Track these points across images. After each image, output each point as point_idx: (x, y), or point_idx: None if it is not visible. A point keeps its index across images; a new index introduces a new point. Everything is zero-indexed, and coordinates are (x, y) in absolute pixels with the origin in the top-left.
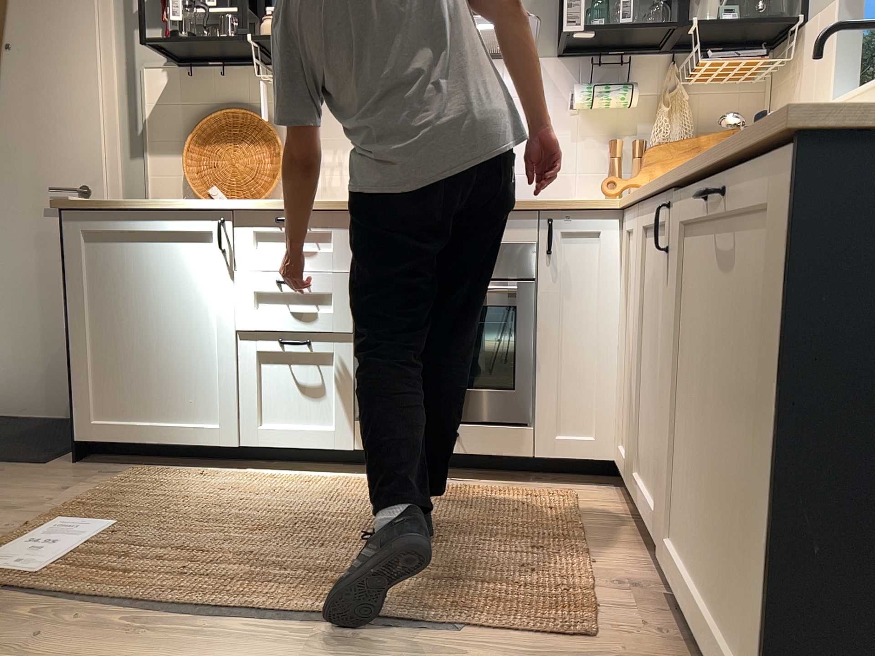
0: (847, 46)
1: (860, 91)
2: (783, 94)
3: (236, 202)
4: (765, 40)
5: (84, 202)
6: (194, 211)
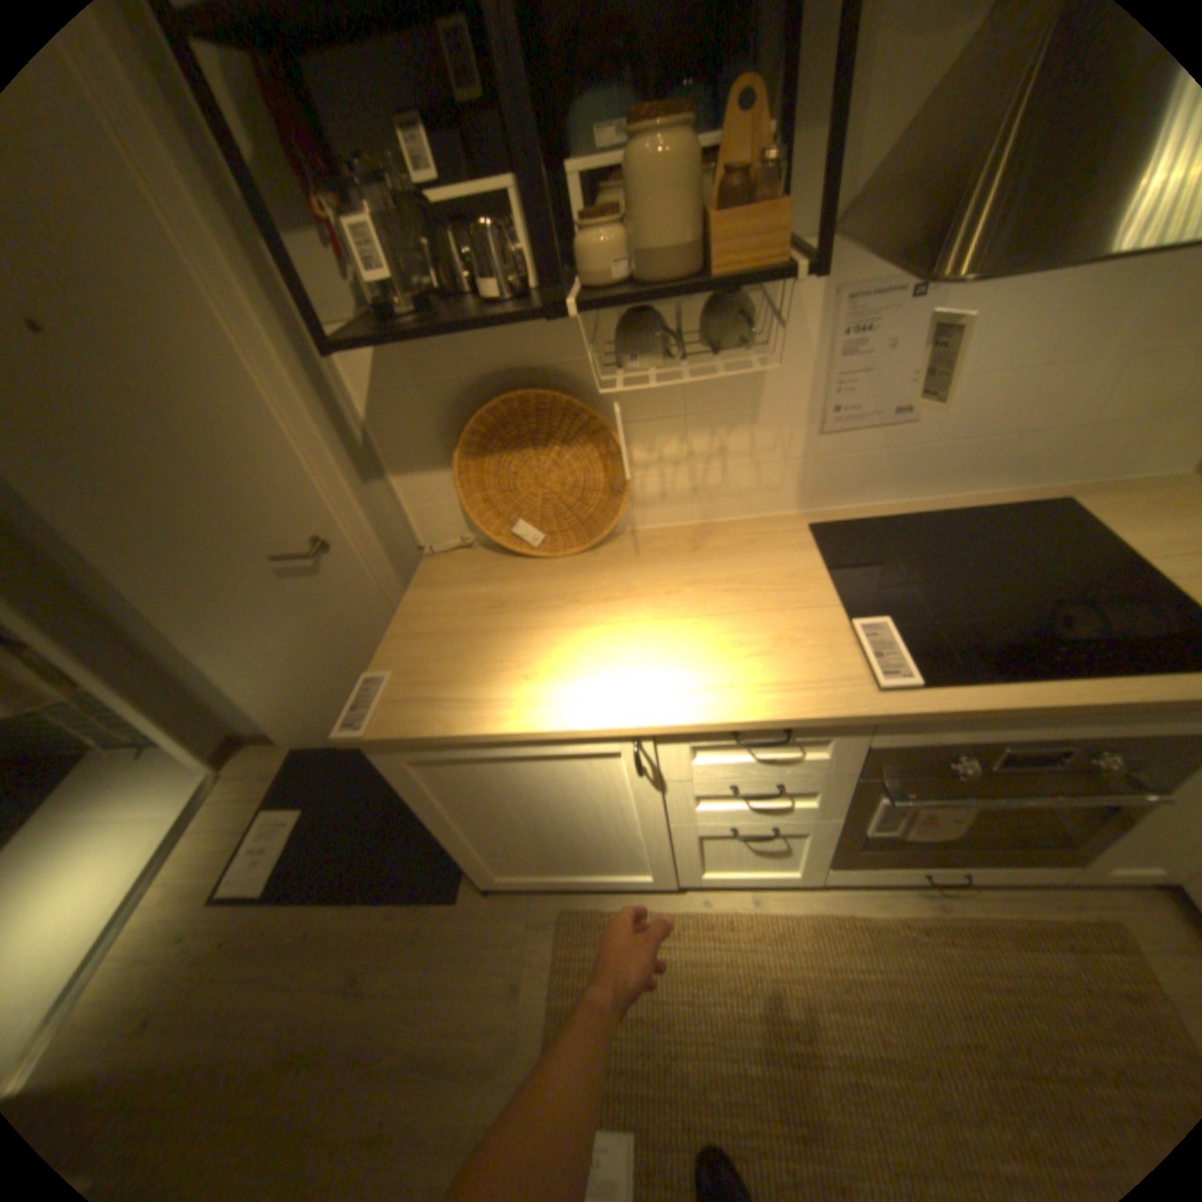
0: None
1: None
2: None
3: (653, 701)
4: None
5: (392, 735)
6: (587, 733)
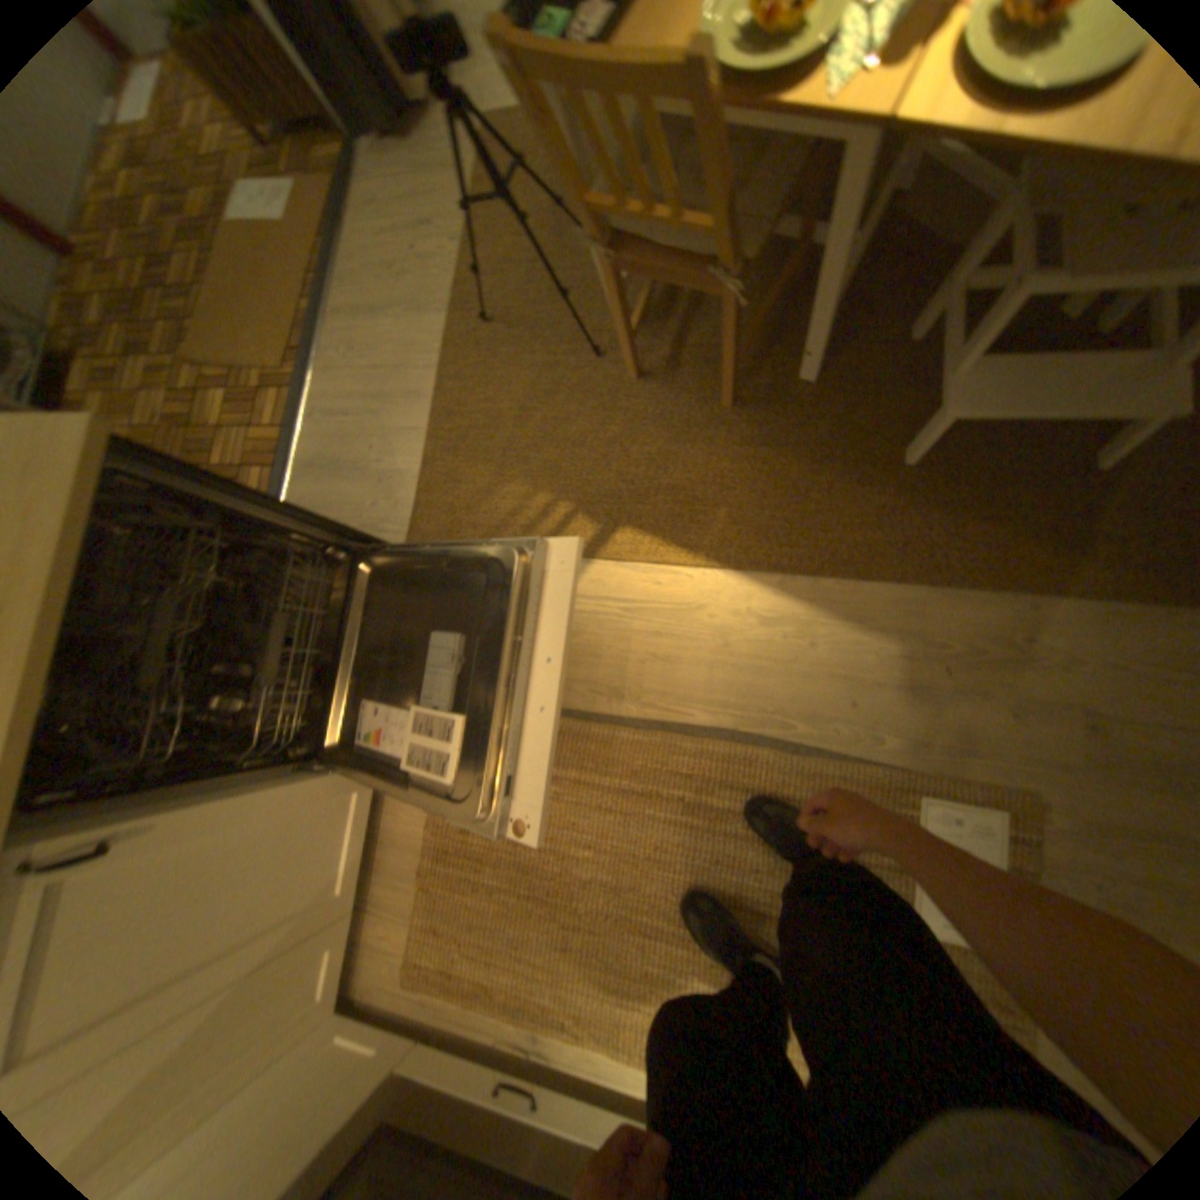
0: None
1: None
2: None
3: None
4: None
5: None
6: None
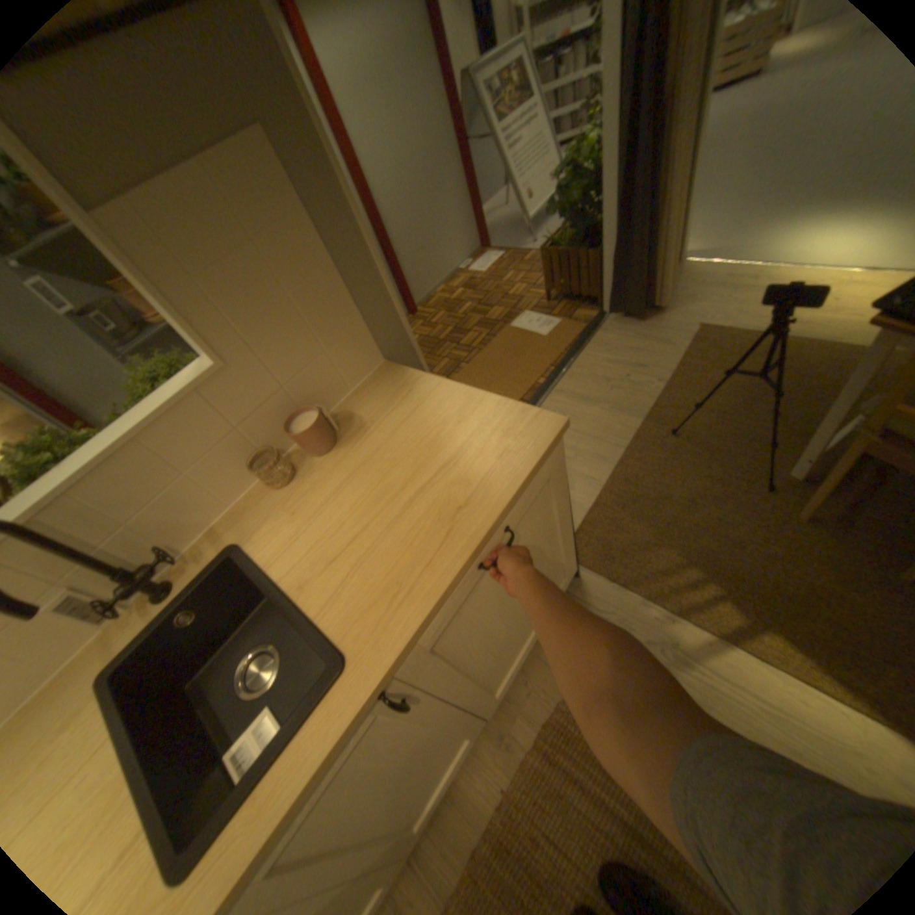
0: None
1: None
2: None
3: None
4: None
5: None
6: None
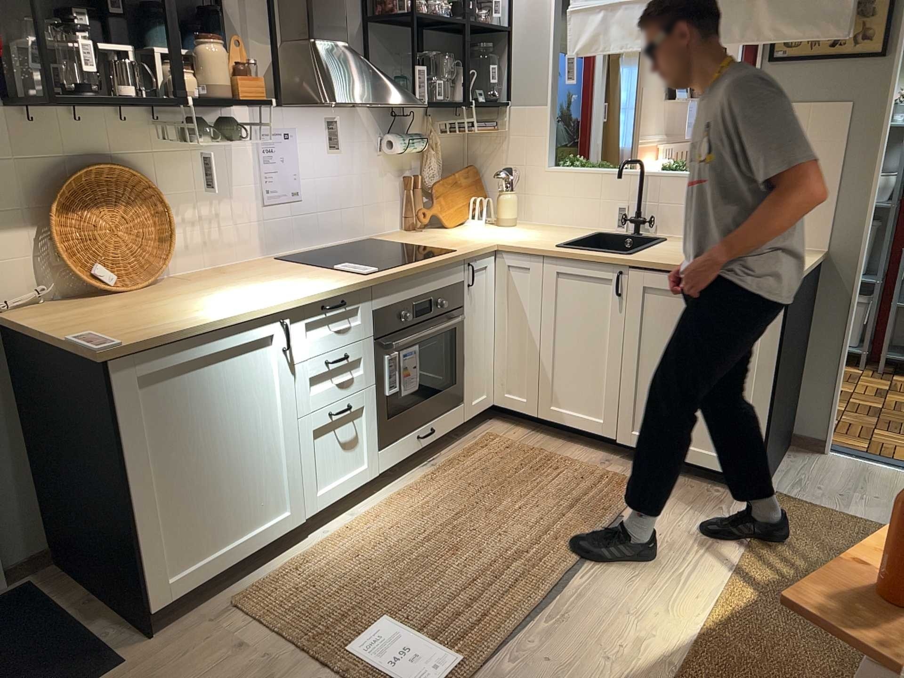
0: (553, 134)
1: (578, 169)
2: (490, 143)
3: (281, 298)
4: (476, 104)
5: (142, 342)
6: (258, 319)
